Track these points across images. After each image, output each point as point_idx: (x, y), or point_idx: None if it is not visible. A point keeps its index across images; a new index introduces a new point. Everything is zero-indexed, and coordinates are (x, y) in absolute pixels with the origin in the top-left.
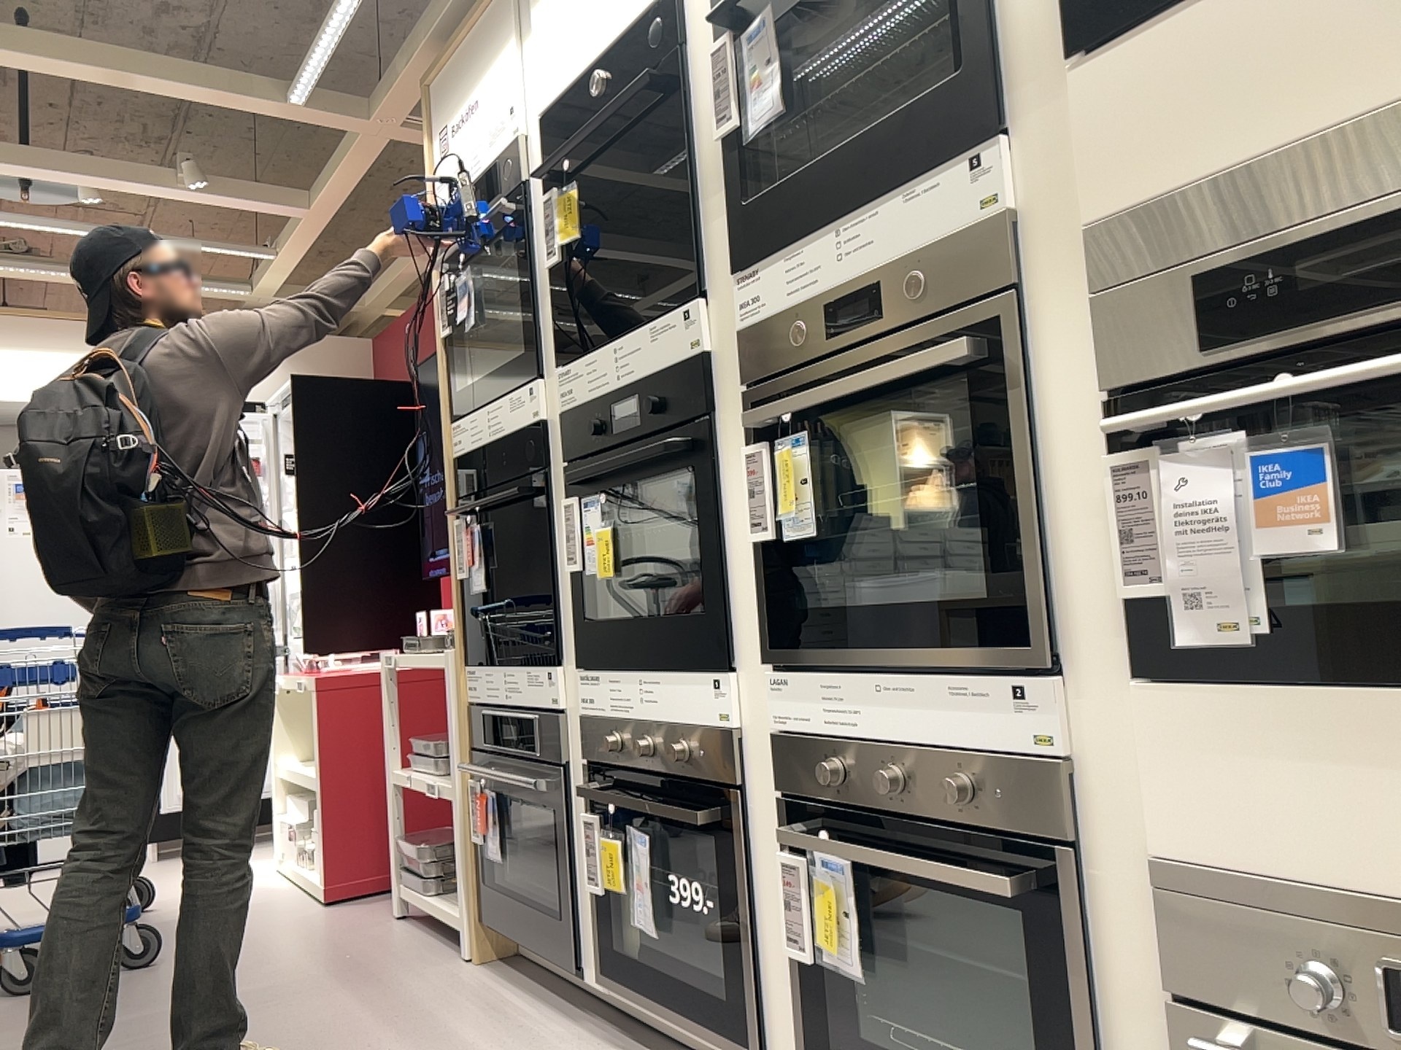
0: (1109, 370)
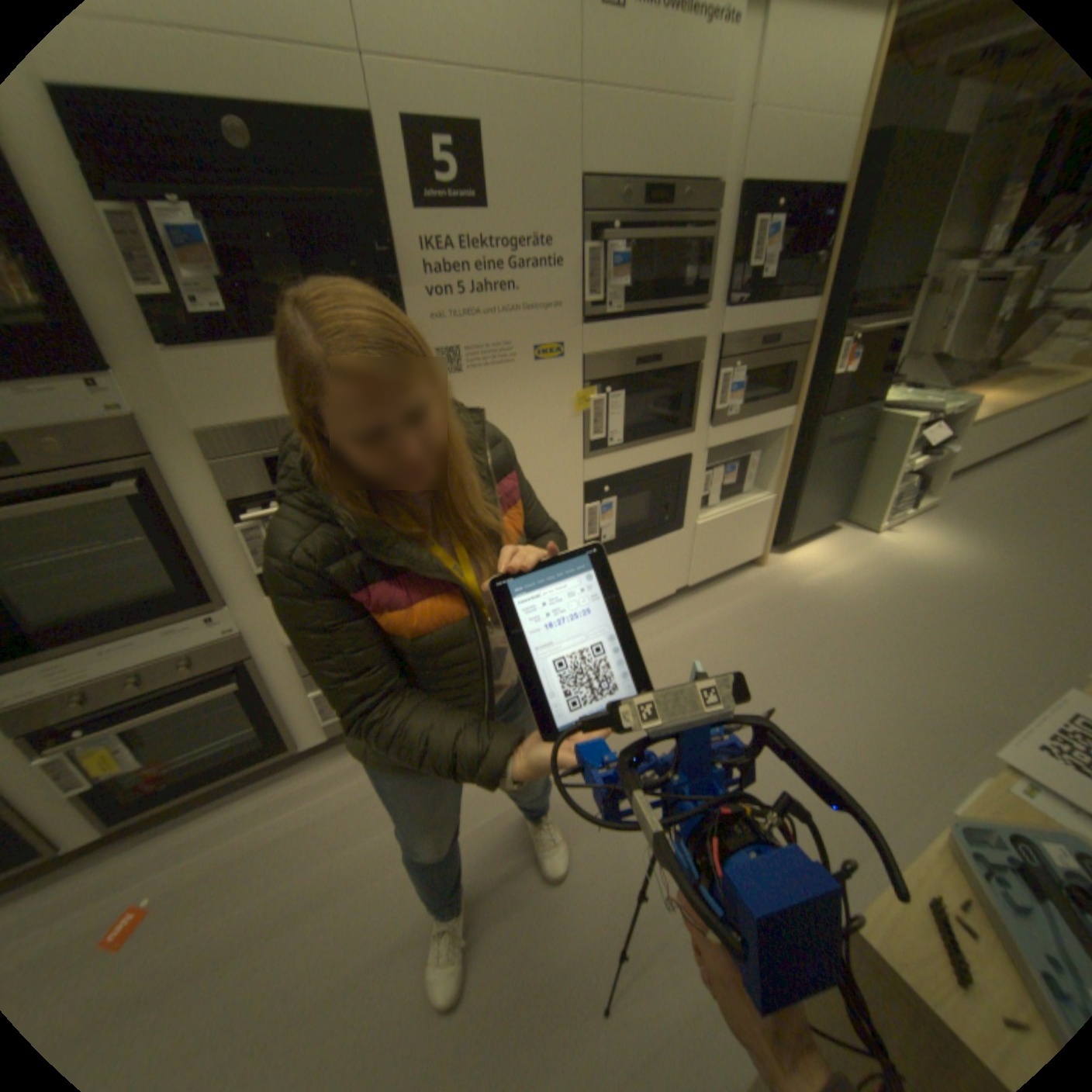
0: (225, 493)
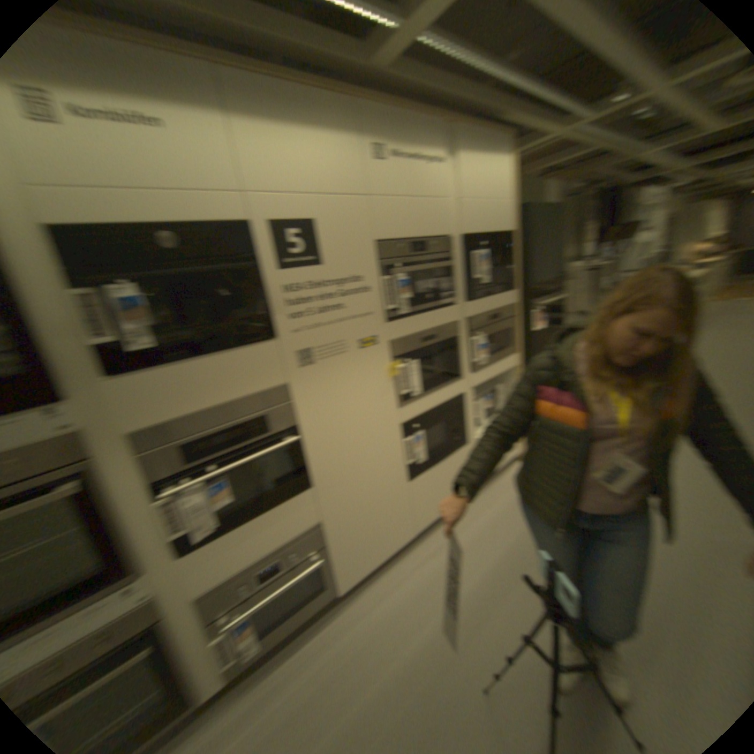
0: (138, 481)
